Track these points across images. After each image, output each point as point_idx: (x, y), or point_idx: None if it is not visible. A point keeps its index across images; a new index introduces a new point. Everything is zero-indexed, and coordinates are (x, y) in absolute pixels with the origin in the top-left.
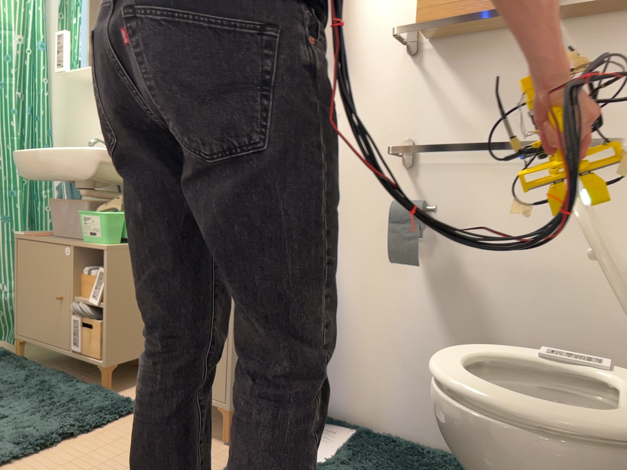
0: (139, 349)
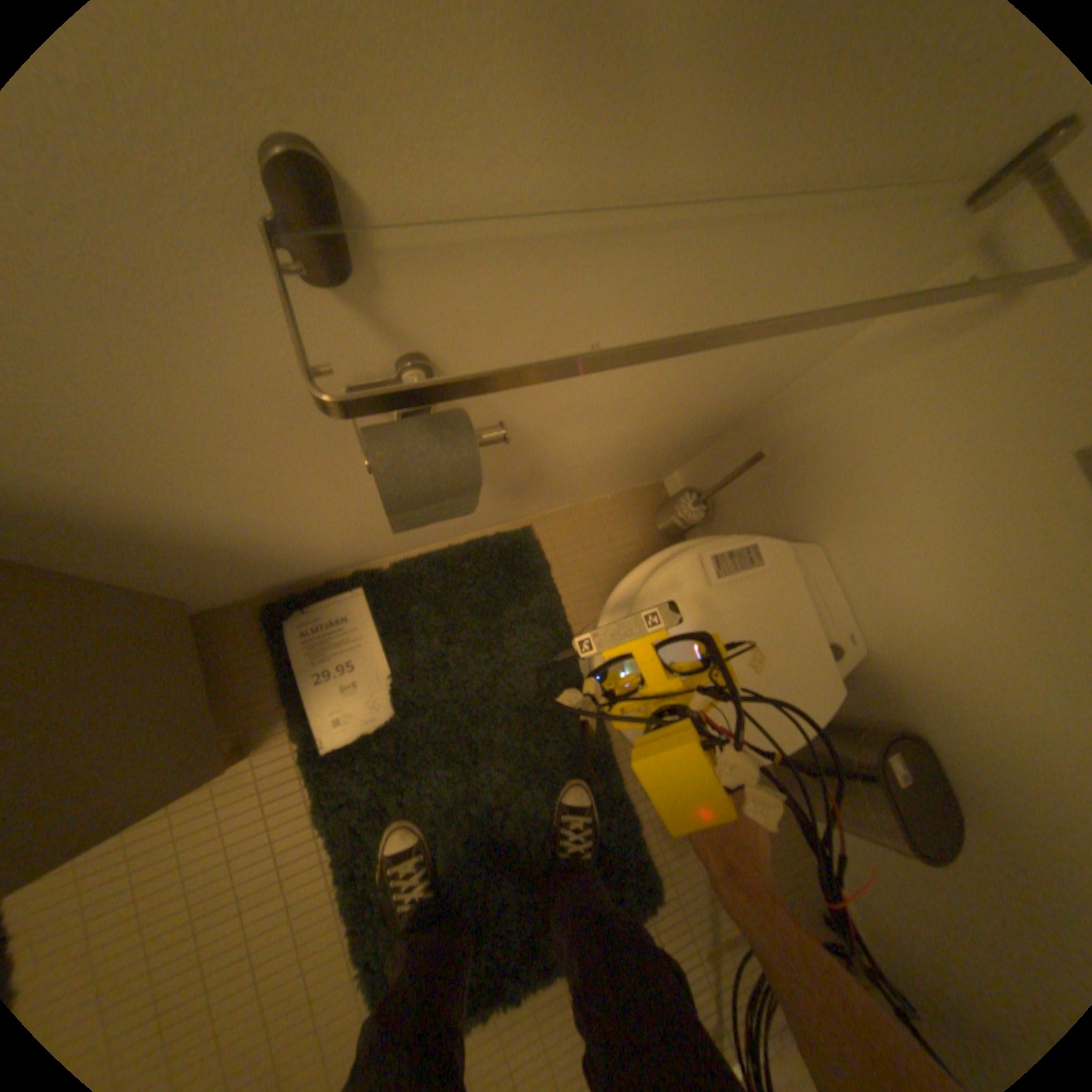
0: None
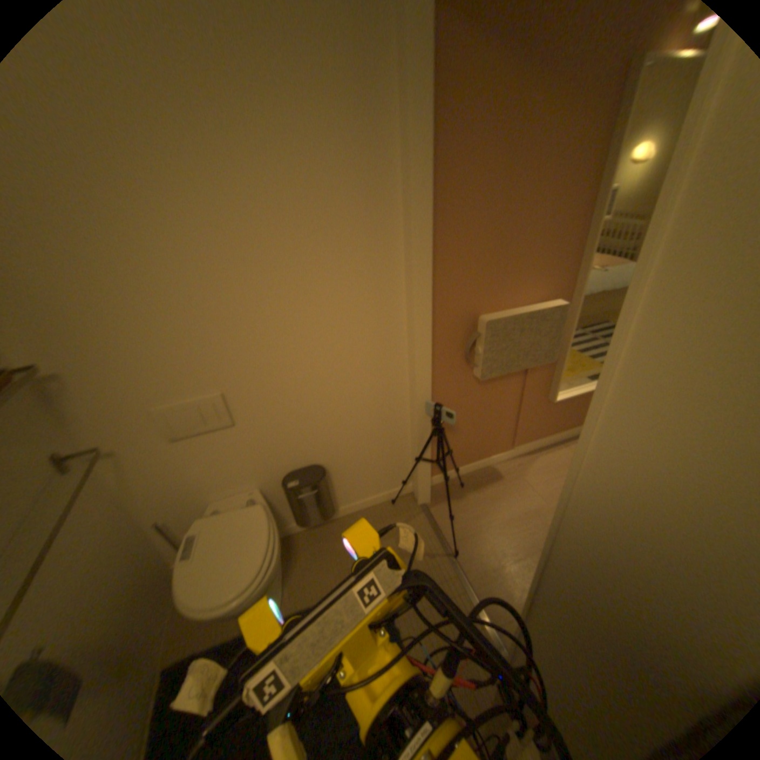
0: None
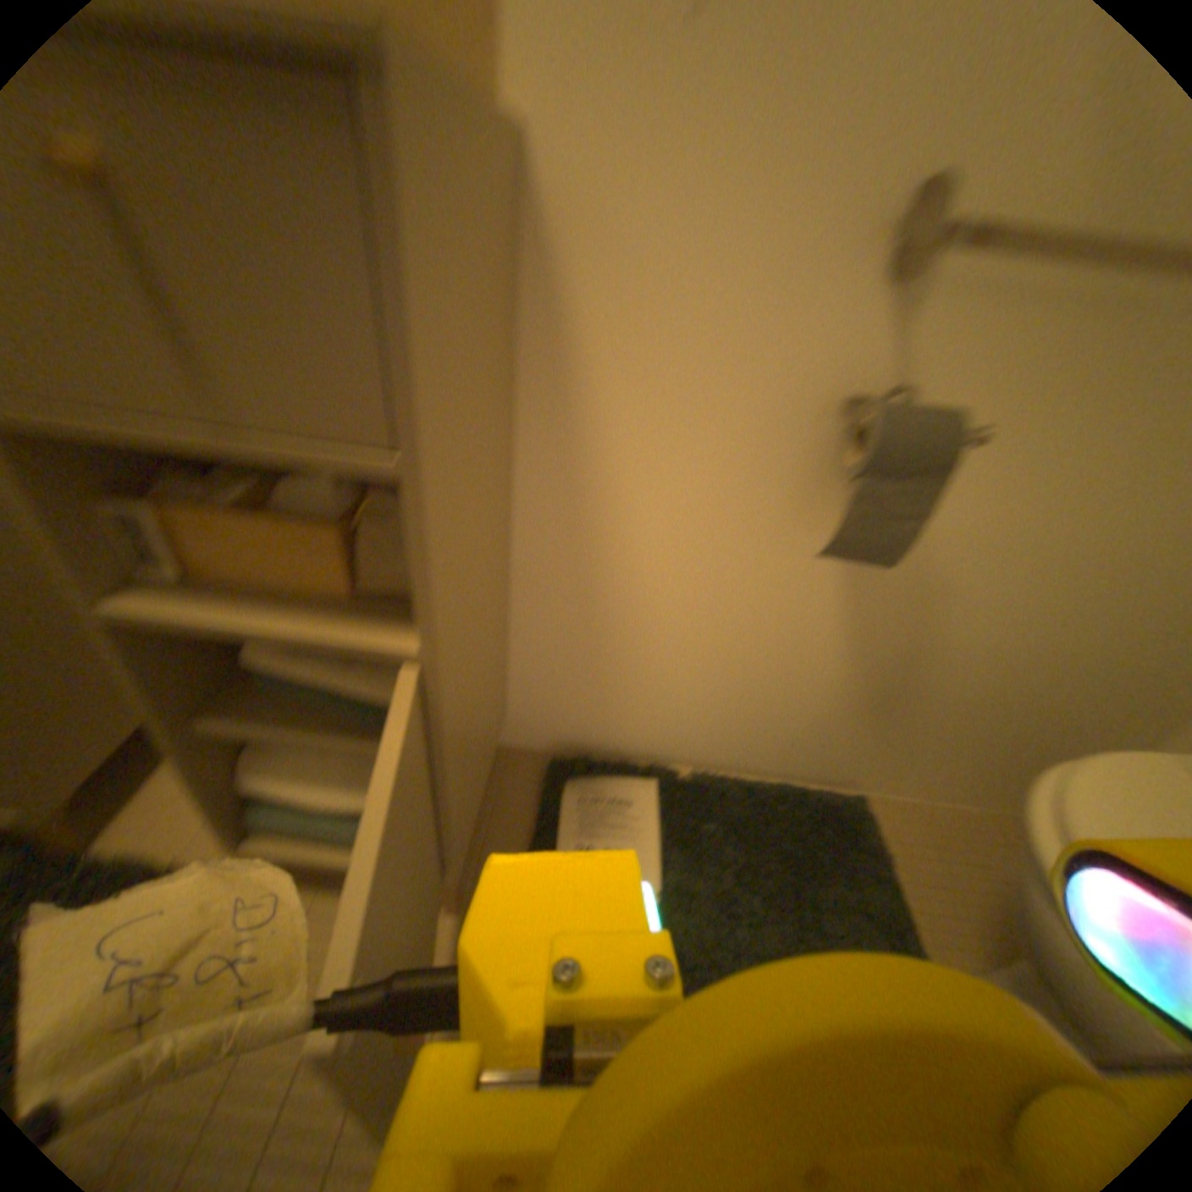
0: (117, 735)
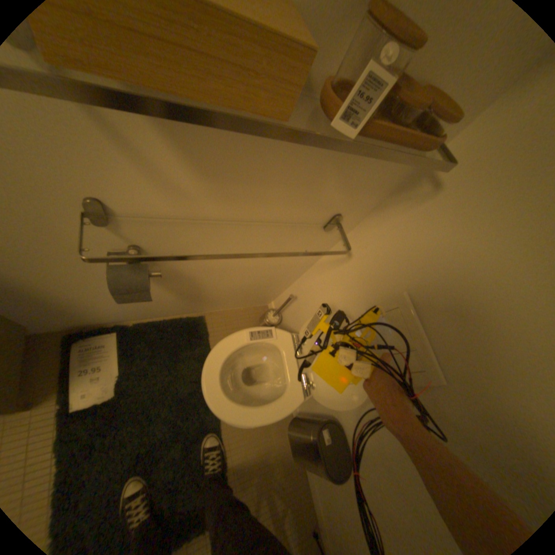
0: None
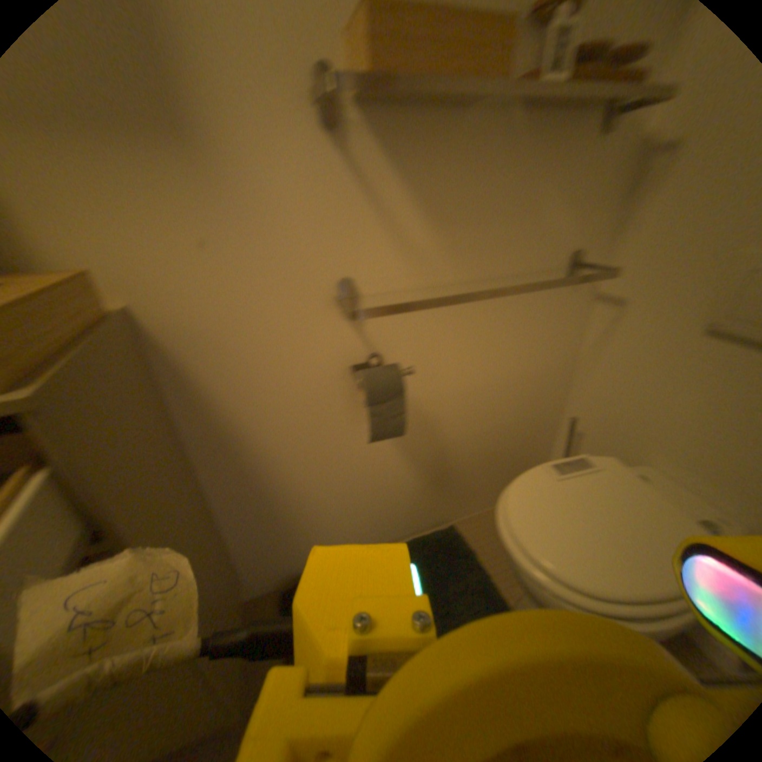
0: None
